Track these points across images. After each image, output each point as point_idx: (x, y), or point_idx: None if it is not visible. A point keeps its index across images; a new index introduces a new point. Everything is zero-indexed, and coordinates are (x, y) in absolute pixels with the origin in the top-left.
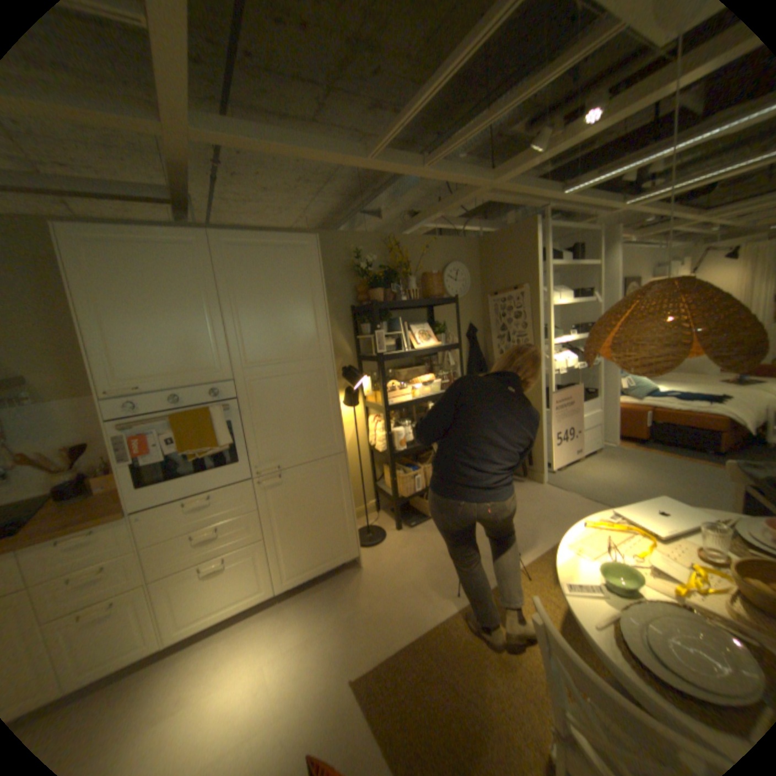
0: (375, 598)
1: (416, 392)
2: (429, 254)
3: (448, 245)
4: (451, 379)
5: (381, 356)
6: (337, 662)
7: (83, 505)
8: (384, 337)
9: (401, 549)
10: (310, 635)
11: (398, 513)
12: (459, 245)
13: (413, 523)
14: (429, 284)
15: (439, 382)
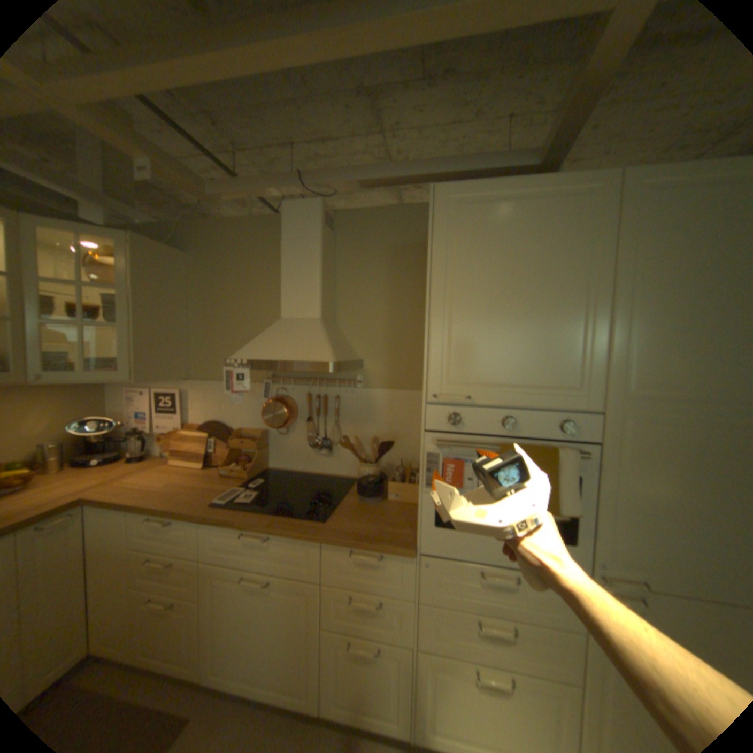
0: None
1: None
2: None
3: None
4: None
5: None
6: None
7: (380, 512)
8: None
9: None
10: None
11: None
12: None
13: None
14: None
15: None
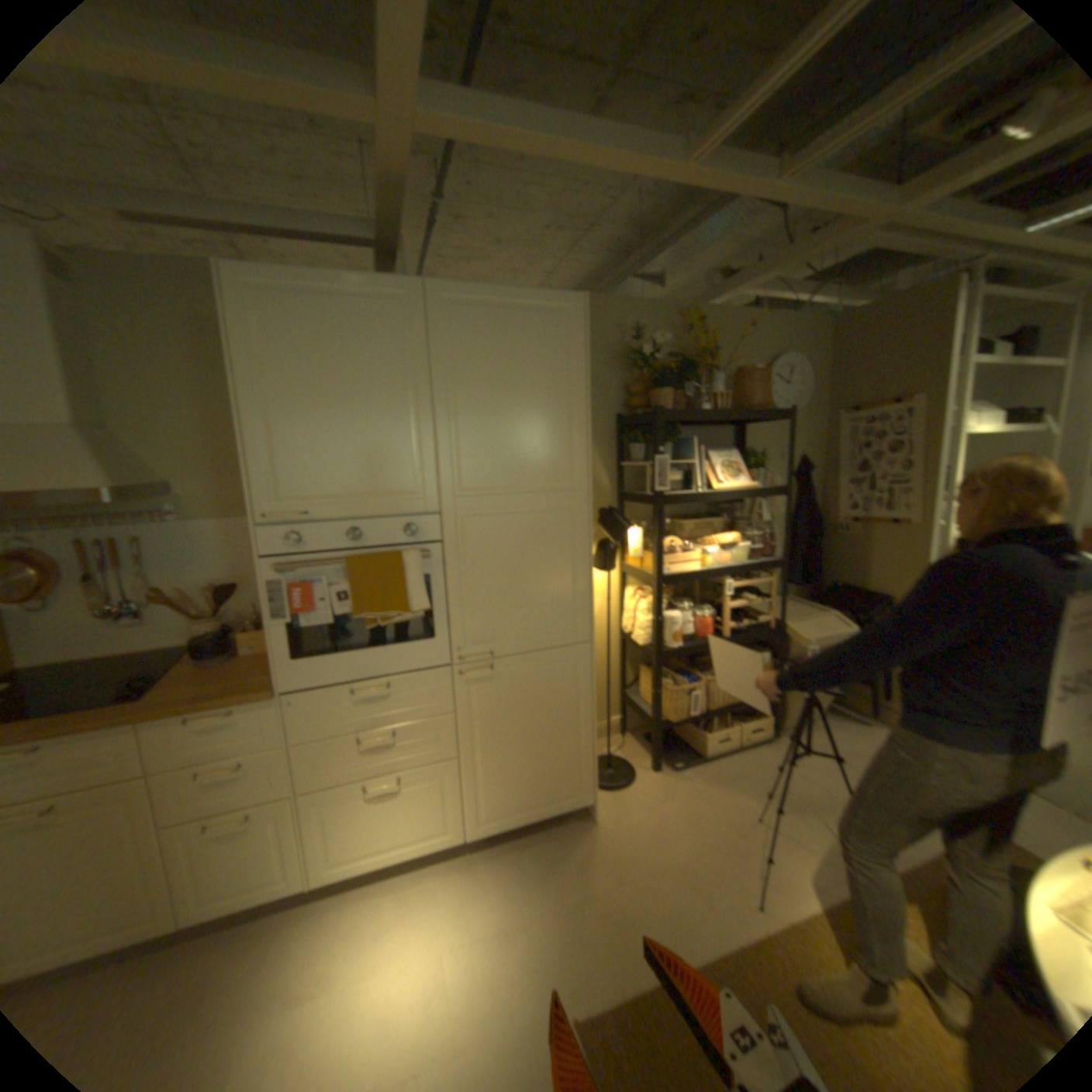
0: (619, 882)
1: (709, 560)
2: (750, 338)
3: (783, 325)
4: (767, 544)
5: (662, 497)
6: (557, 980)
7: (227, 670)
8: (667, 467)
9: (661, 806)
10: (516, 921)
11: (659, 746)
12: (801, 326)
13: (681, 765)
14: (750, 386)
15: (747, 546)
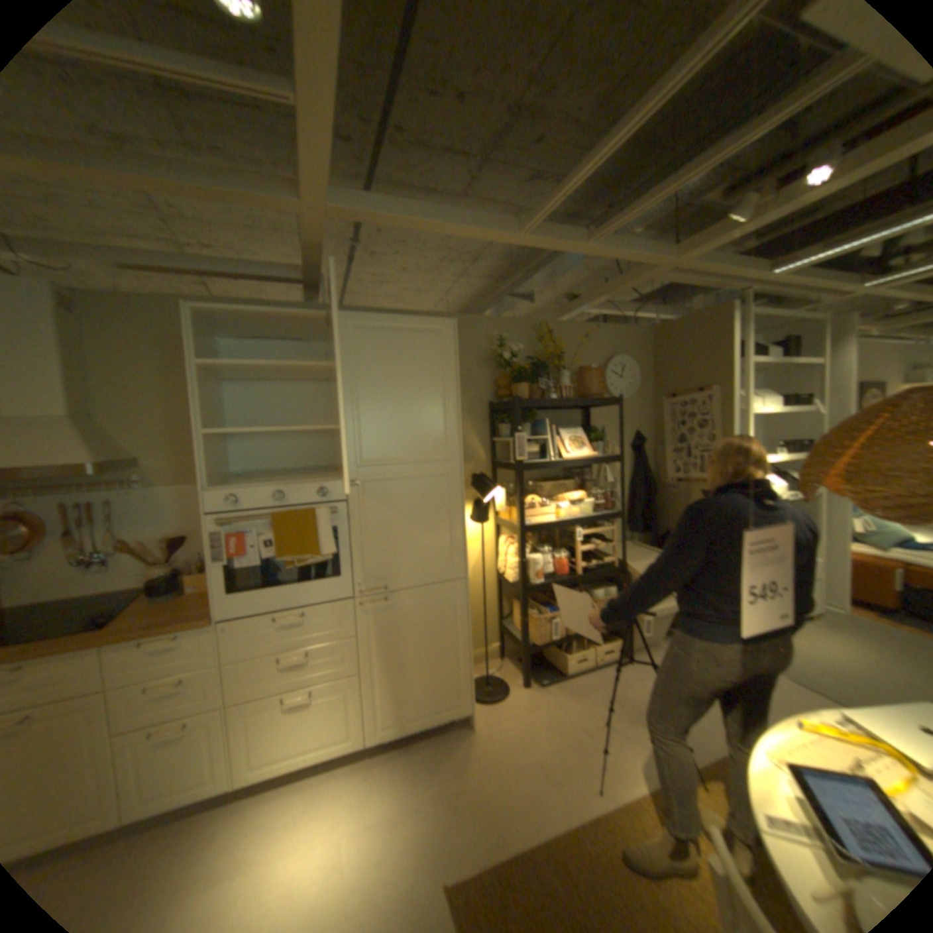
0: (489, 777)
1: (561, 513)
2: (589, 344)
3: (614, 335)
4: (608, 500)
5: (521, 464)
6: (433, 855)
7: (175, 606)
8: (526, 442)
9: (528, 715)
10: (403, 810)
11: (528, 666)
12: (628, 335)
13: (547, 683)
14: (588, 380)
15: (592, 502)
